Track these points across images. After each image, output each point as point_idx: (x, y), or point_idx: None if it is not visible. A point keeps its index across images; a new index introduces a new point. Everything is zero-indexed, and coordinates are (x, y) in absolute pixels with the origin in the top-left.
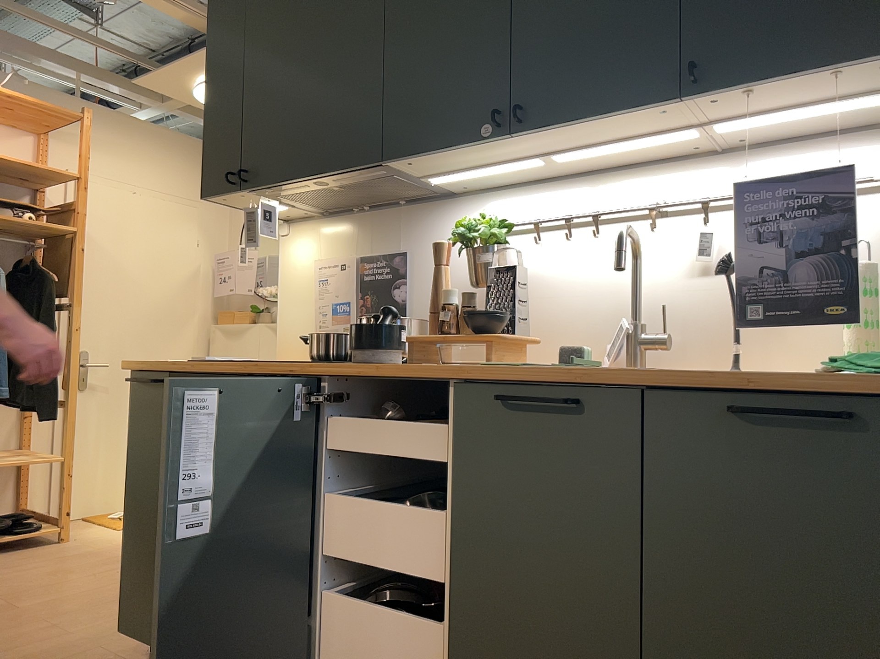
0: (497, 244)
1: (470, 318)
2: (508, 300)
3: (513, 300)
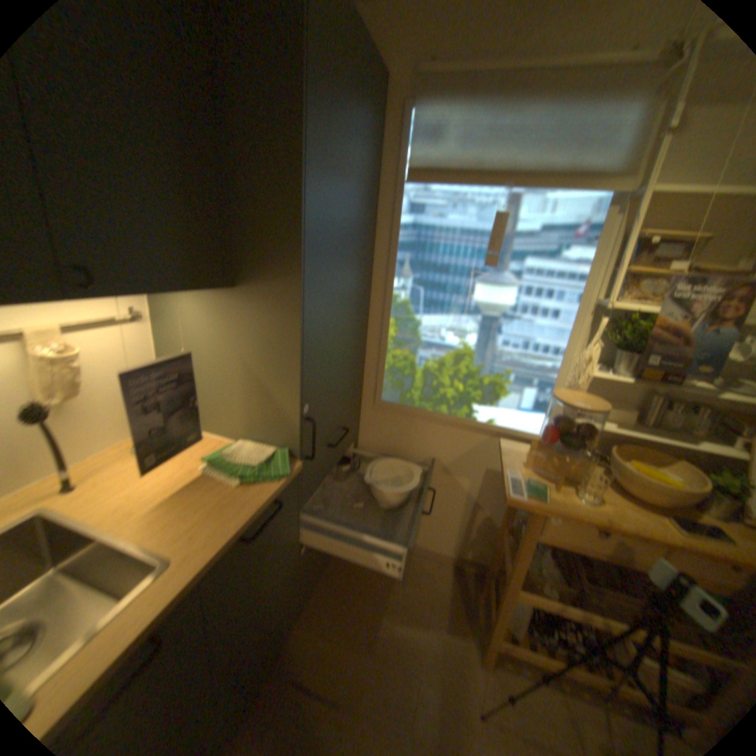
0: None
1: None
2: None
3: None
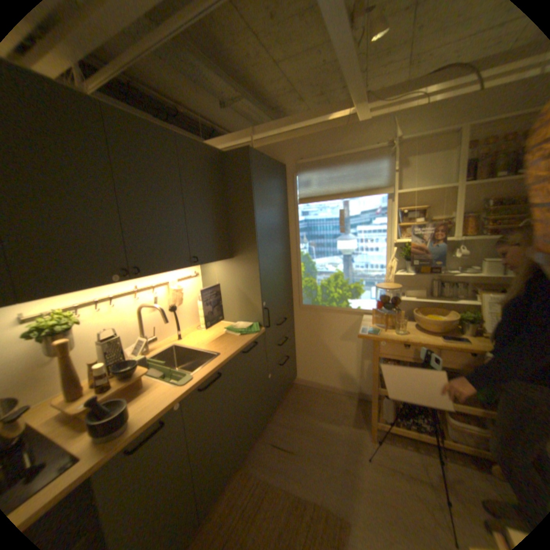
0: (68, 327)
1: (115, 374)
2: (119, 354)
3: (118, 353)
